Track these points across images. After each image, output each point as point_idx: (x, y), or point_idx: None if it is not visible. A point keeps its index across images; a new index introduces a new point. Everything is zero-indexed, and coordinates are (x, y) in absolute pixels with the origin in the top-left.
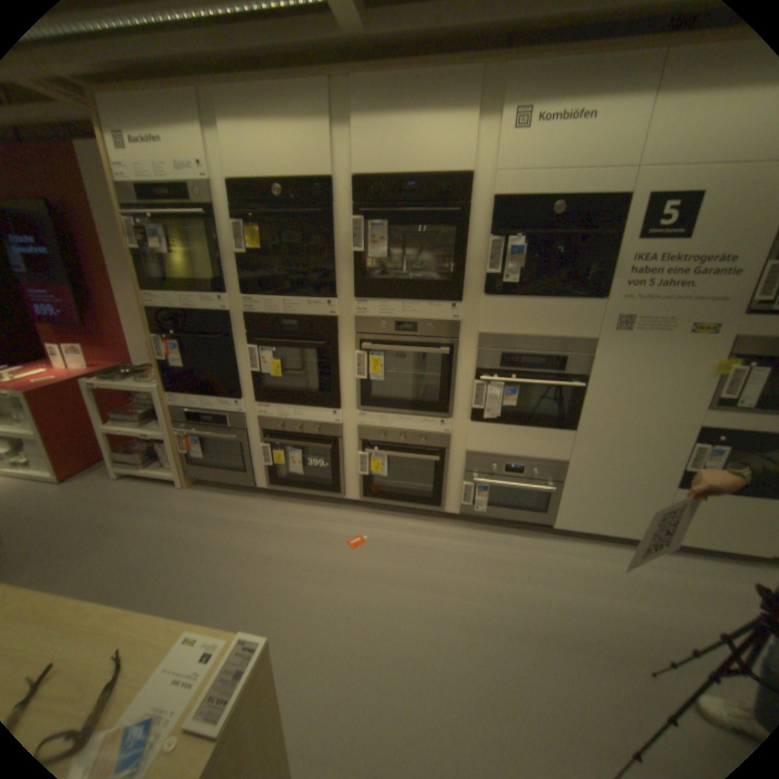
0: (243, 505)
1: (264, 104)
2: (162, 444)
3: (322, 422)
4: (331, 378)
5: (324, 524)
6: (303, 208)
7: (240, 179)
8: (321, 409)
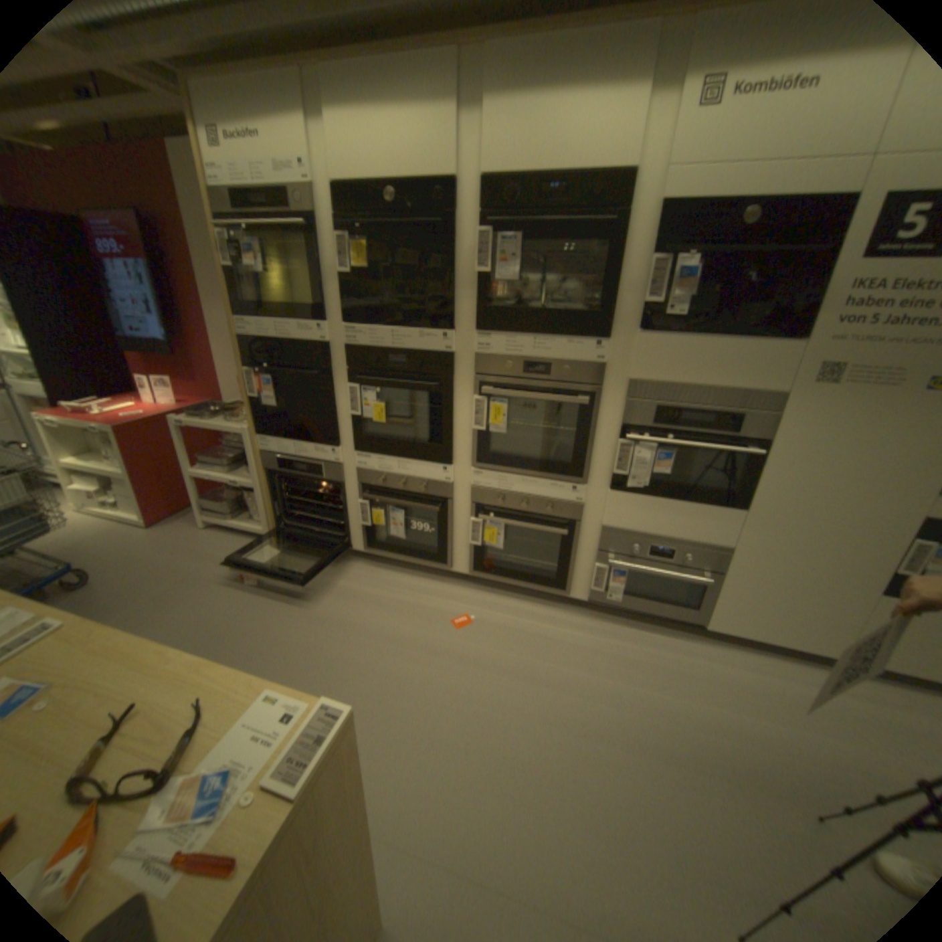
0: (337, 569)
1: (379, 85)
2: (253, 493)
3: (430, 480)
4: (443, 427)
5: (427, 598)
6: (419, 217)
7: (347, 181)
8: (429, 464)
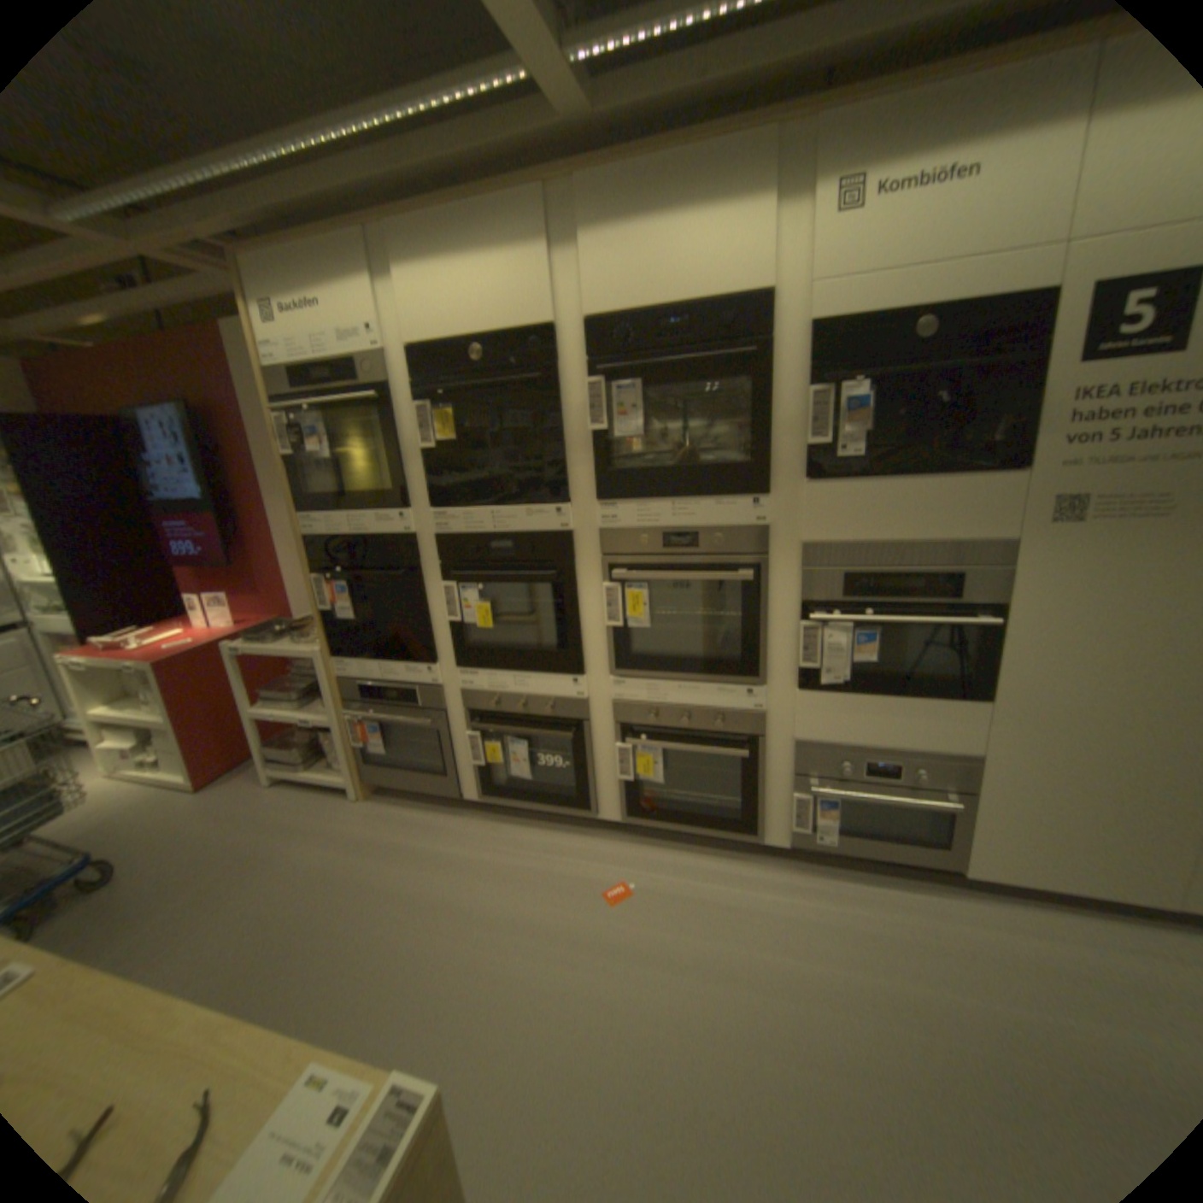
0: (443, 829)
1: (453, 235)
2: (330, 734)
3: (557, 697)
4: (568, 627)
5: (567, 862)
6: (513, 375)
7: (425, 343)
8: (554, 676)
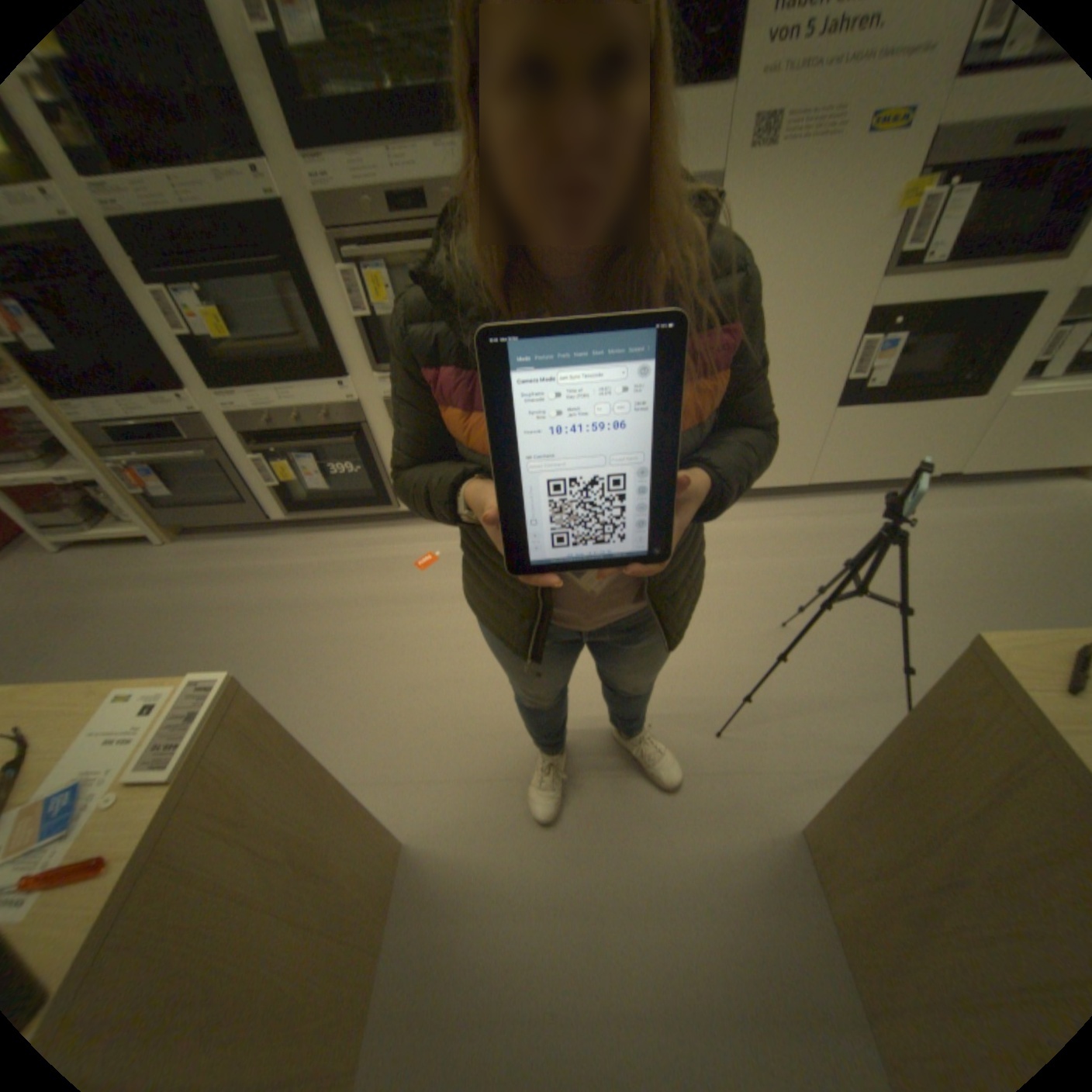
0: (259, 549)
1: None
2: (97, 487)
3: (327, 405)
4: (315, 326)
5: (380, 550)
6: None
7: None
8: (316, 384)
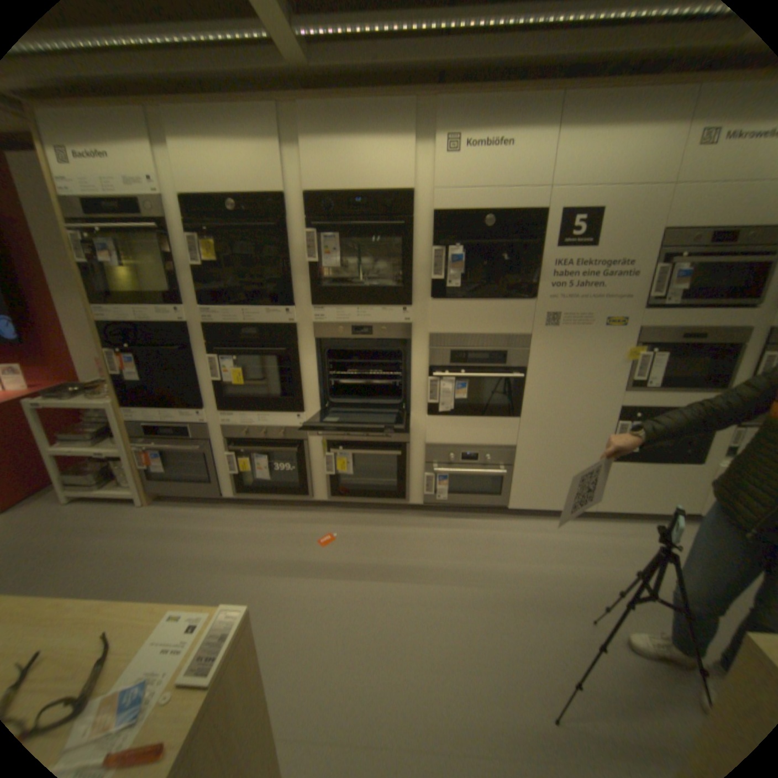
0: (209, 517)
1: (214, 125)
2: (119, 461)
3: (286, 427)
4: (294, 383)
5: (294, 527)
6: (257, 222)
7: (193, 194)
8: (284, 414)
